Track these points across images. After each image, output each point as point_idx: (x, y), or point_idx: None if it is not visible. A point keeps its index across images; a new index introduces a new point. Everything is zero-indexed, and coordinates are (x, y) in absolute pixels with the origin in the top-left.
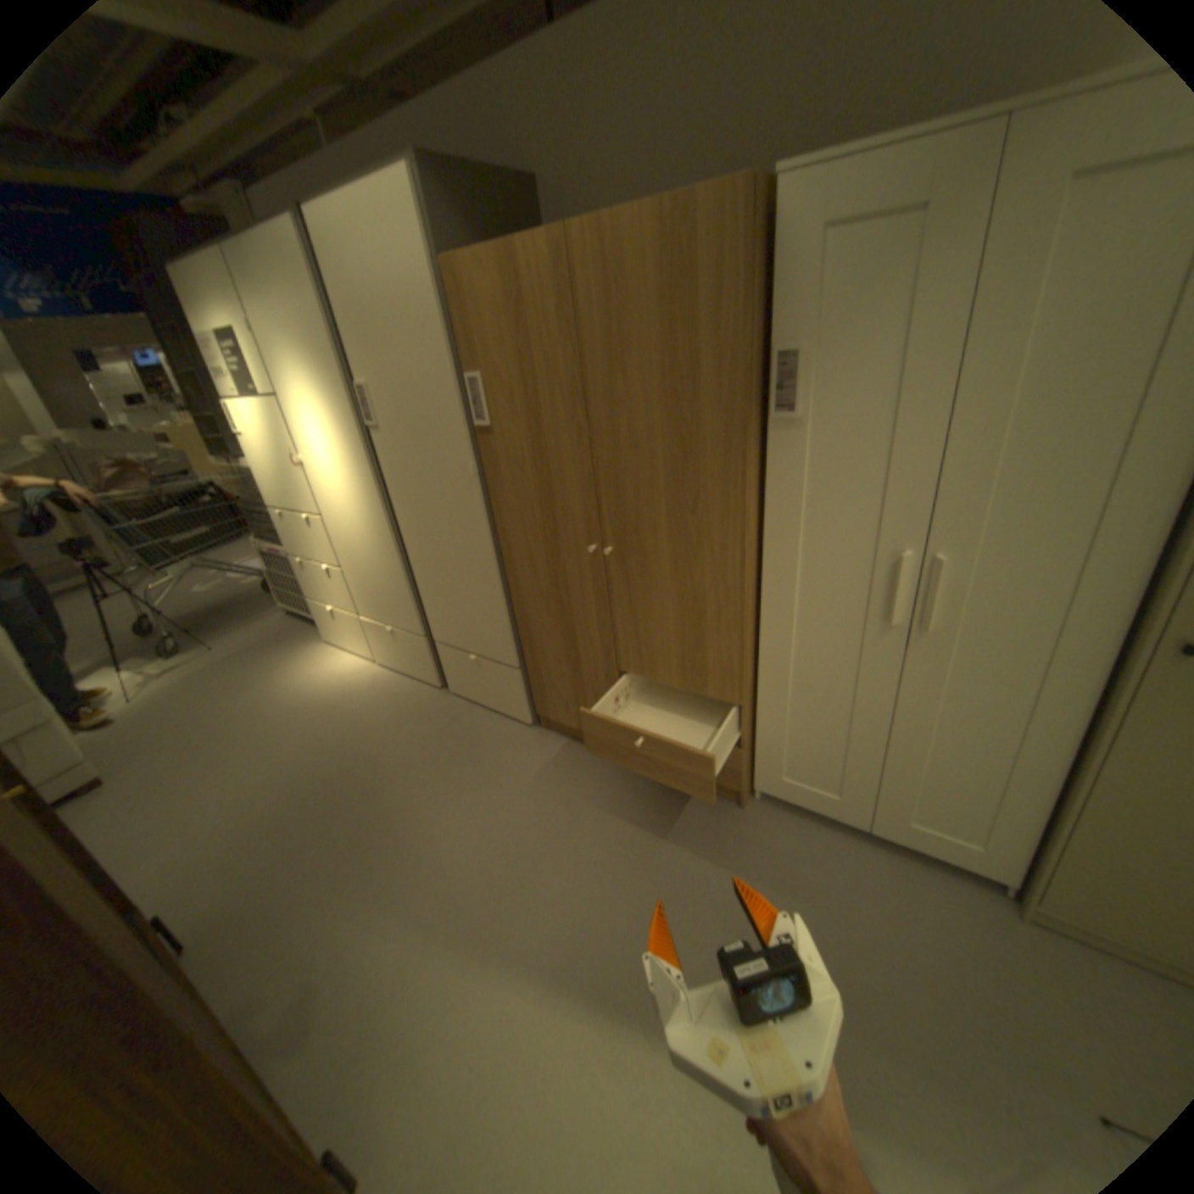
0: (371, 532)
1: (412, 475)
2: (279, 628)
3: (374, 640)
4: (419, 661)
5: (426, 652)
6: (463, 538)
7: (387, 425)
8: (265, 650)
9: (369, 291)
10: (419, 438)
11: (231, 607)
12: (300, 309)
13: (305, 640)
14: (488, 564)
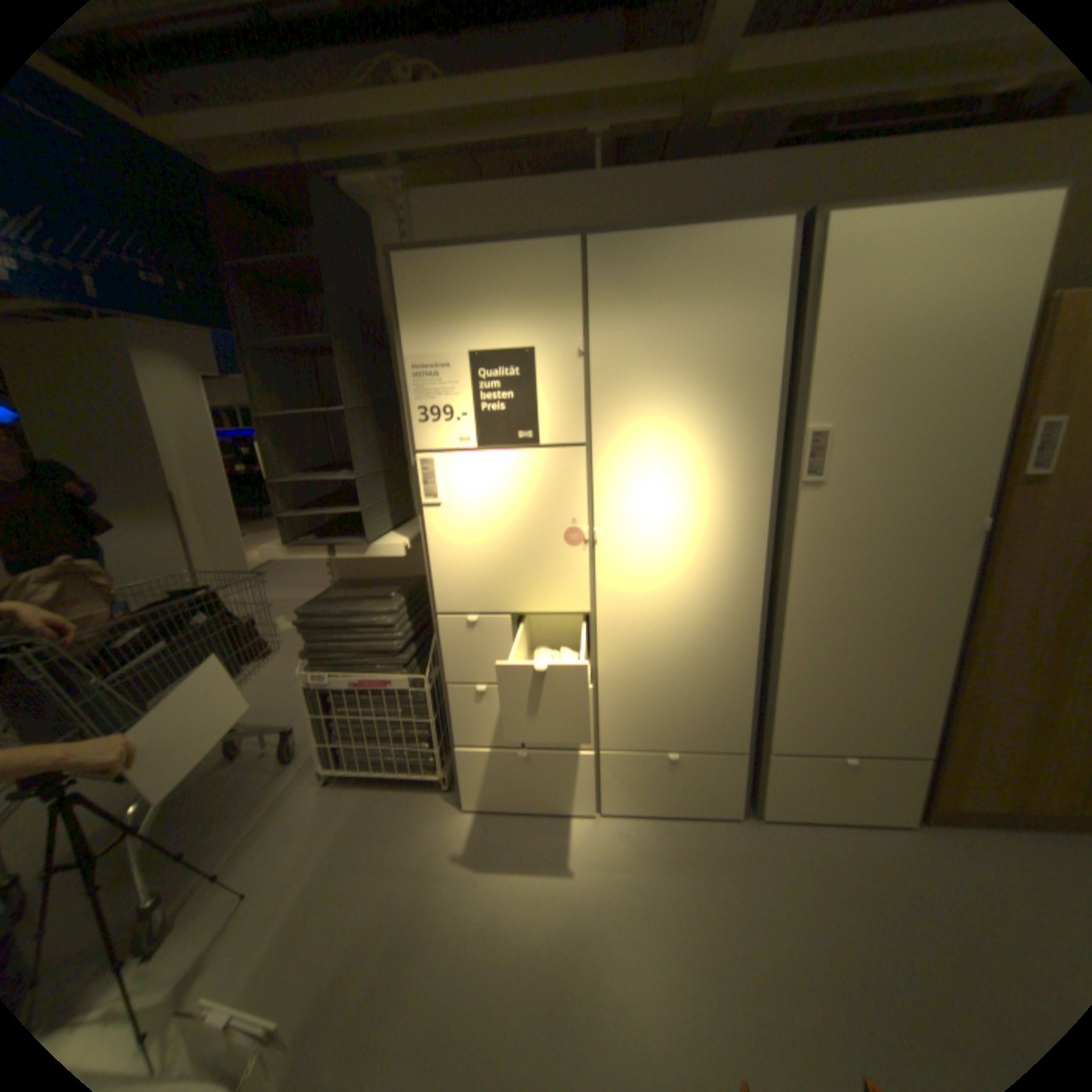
0: (713, 622)
1: (858, 538)
2: (332, 811)
3: (617, 781)
4: (717, 790)
5: (743, 773)
6: (919, 608)
7: (845, 477)
8: (359, 858)
9: (909, 317)
10: (902, 491)
11: (185, 801)
12: (738, 329)
13: (414, 816)
14: (951, 635)
